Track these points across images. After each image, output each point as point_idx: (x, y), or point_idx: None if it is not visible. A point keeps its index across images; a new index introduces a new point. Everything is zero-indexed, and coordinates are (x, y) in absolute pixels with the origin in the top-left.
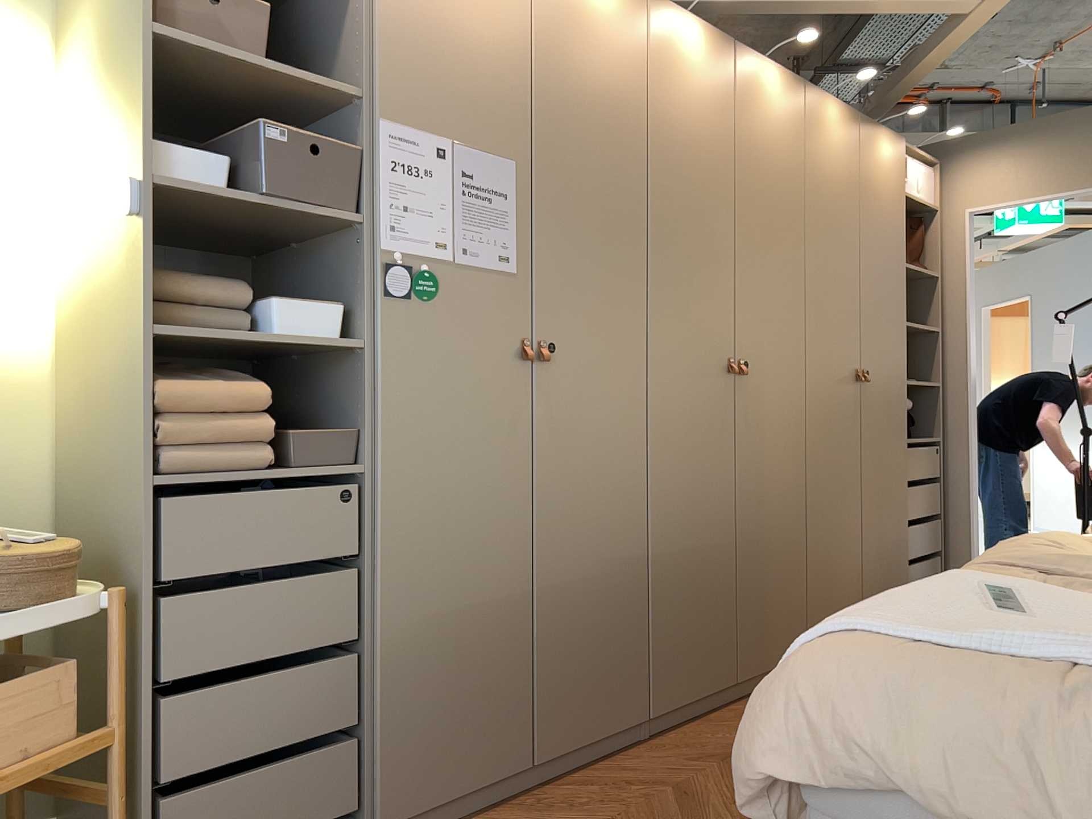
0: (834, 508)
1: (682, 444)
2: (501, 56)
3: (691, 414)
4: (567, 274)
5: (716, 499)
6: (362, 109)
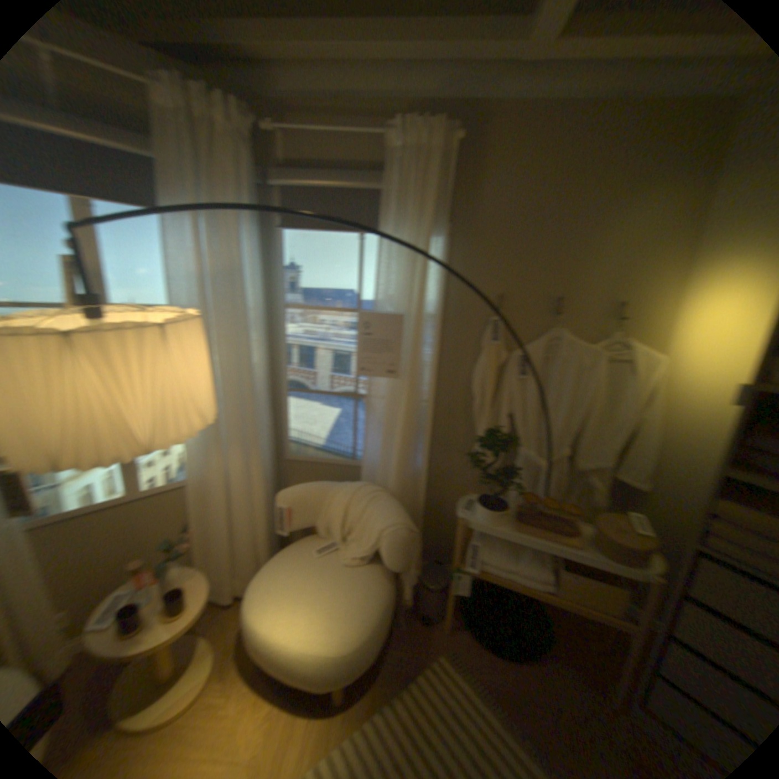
0: None
1: None
2: None
3: None
4: None
5: None
6: None
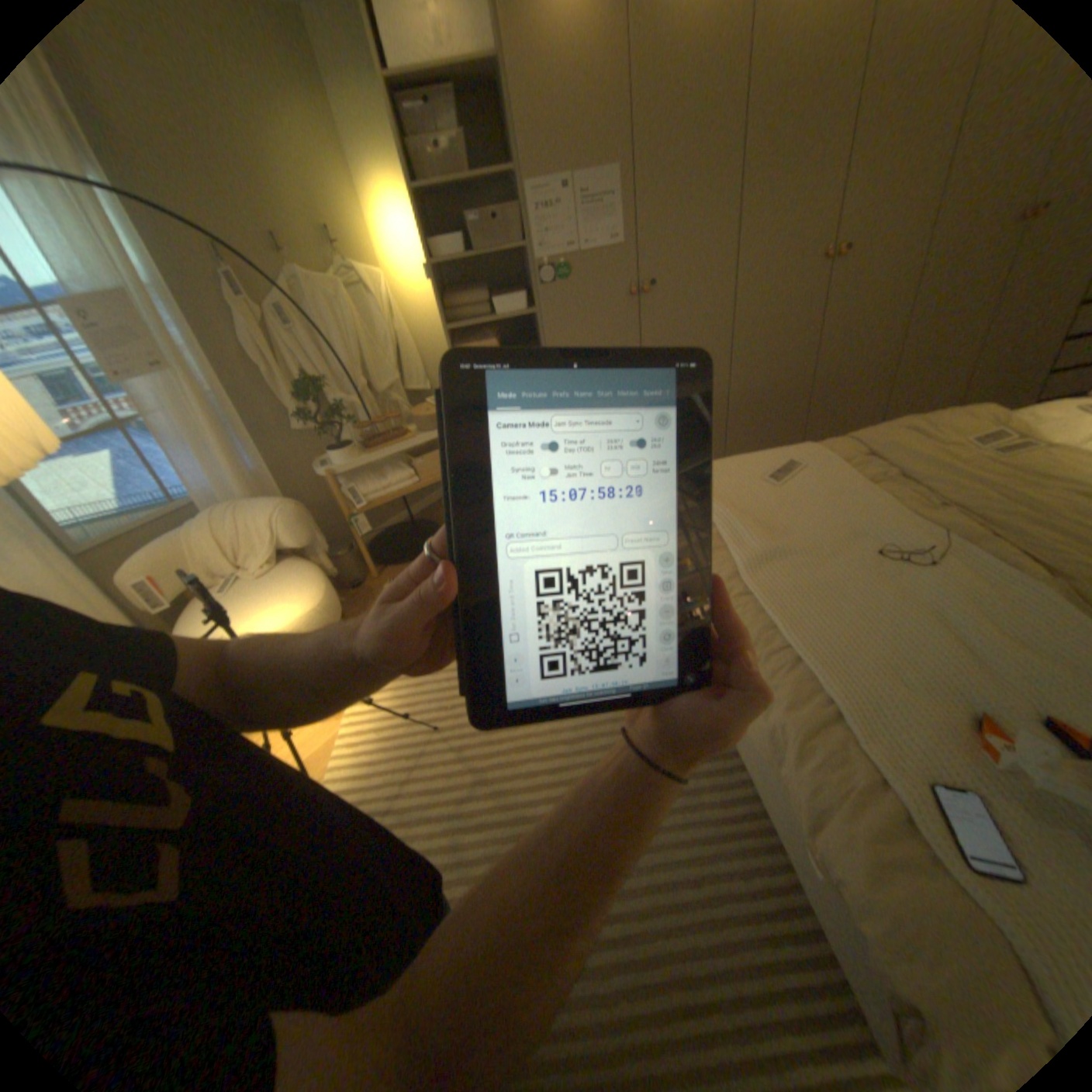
0: (955, 341)
1: (772, 321)
2: (608, 80)
3: (783, 298)
4: (669, 229)
5: (803, 353)
6: (518, 177)
